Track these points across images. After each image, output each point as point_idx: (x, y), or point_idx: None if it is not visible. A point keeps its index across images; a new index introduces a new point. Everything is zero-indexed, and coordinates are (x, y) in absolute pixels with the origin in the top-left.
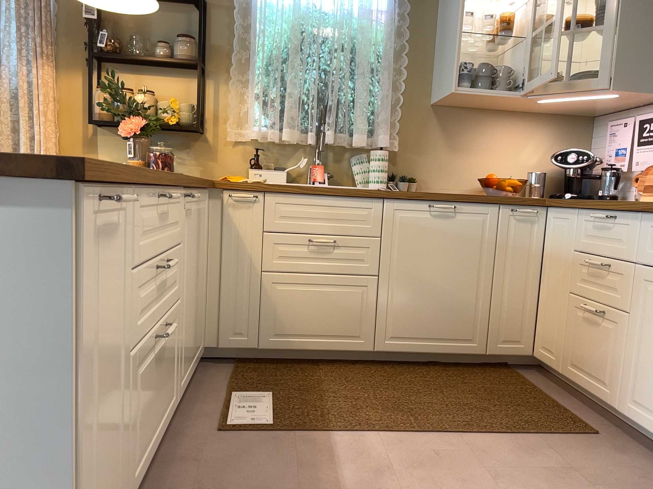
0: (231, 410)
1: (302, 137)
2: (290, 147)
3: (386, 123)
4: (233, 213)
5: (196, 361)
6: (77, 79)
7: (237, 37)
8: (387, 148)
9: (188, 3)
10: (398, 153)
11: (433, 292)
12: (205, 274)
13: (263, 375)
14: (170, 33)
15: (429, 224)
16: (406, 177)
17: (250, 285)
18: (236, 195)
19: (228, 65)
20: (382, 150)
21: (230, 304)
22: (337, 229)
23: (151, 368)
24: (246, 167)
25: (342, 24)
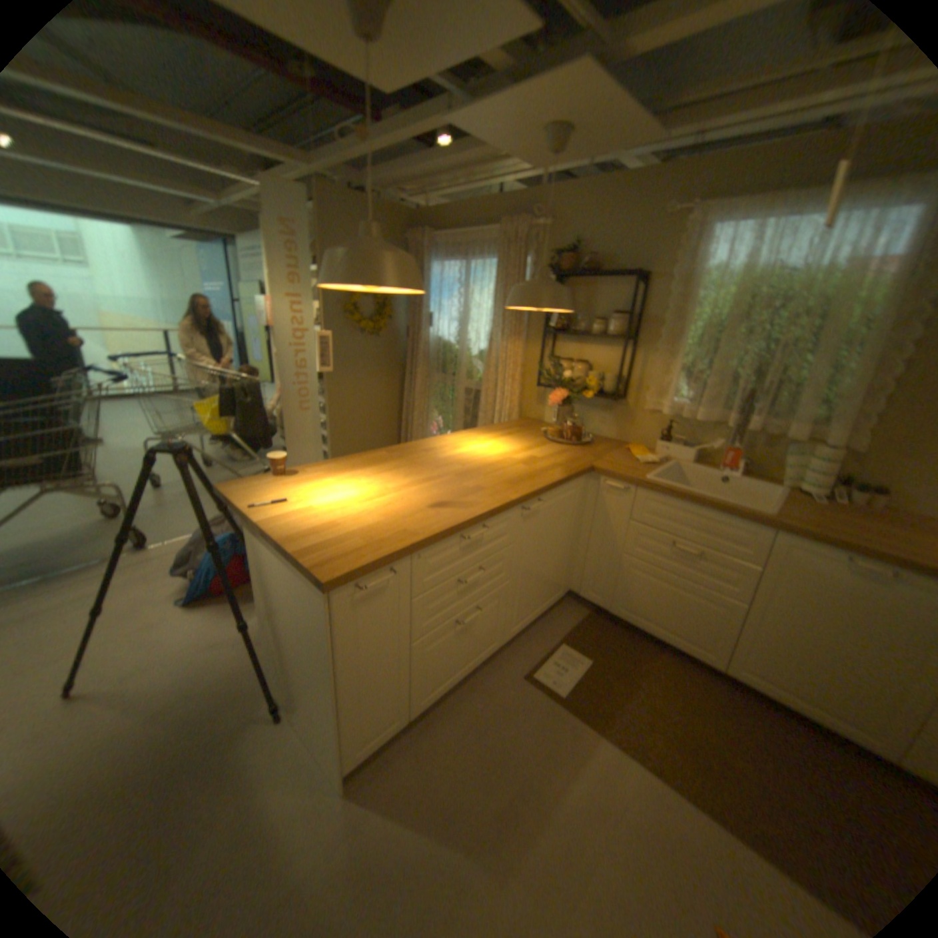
0: (549, 664)
1: (725, 415)
2: (710, 422)
3: (853, 414)
4: (607, 498)
5: (547, 607)
6: (537, 347)
7: (673, 307)
8: (848, 444)
9: (631, 275)
10: (868, 451)
11: (826, 656)
12: (577, 538)
13: (604, 638)
14: (611, 305)
15: (842, 579)
16: (869, 489)
17: (611, 560)
18: (609, 484)
19: (660, 335)
20: (840, 444)
21: (593, 568)
22: (708, 543)
23: (457, 637)
24: (659, 435)
25: (812, 286)
